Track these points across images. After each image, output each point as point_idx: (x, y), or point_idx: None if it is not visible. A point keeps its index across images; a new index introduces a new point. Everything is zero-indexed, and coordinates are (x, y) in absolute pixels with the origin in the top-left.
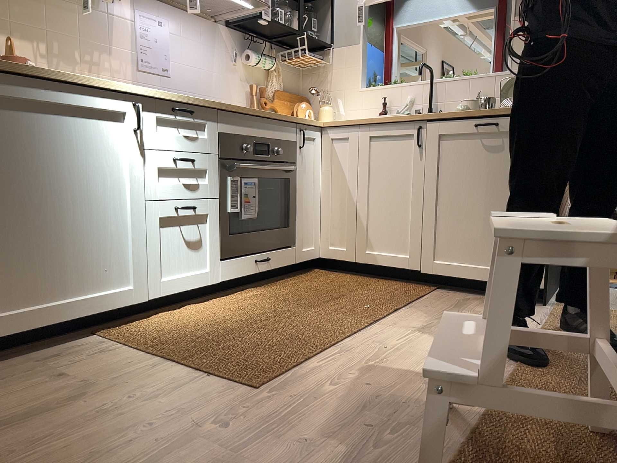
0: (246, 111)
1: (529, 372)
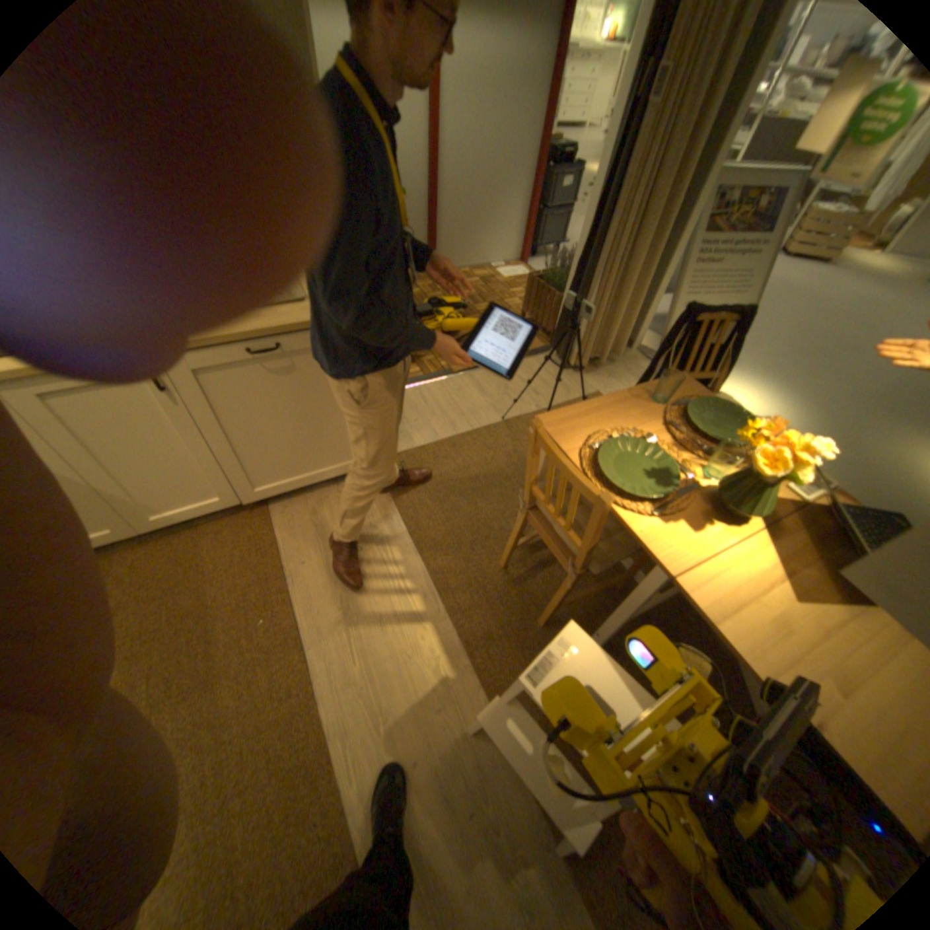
0: None
1: (461, 624)
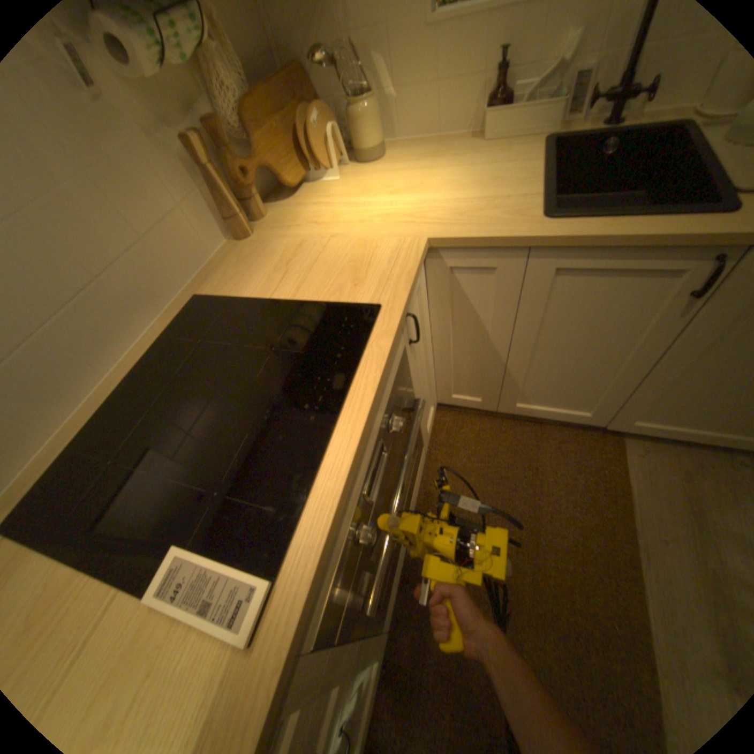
0: (332, 518)
1: None
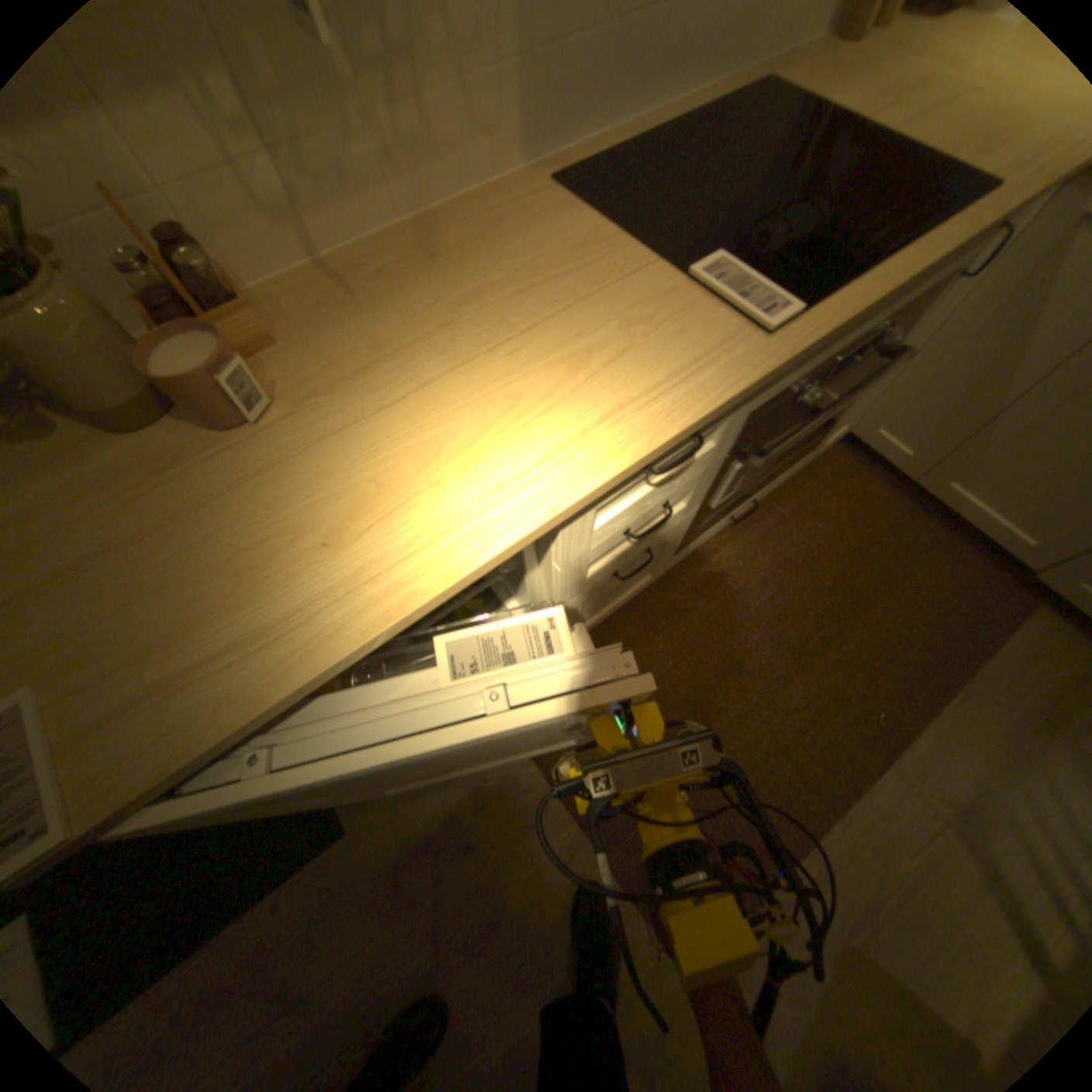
0: (863, 311)
1: None
